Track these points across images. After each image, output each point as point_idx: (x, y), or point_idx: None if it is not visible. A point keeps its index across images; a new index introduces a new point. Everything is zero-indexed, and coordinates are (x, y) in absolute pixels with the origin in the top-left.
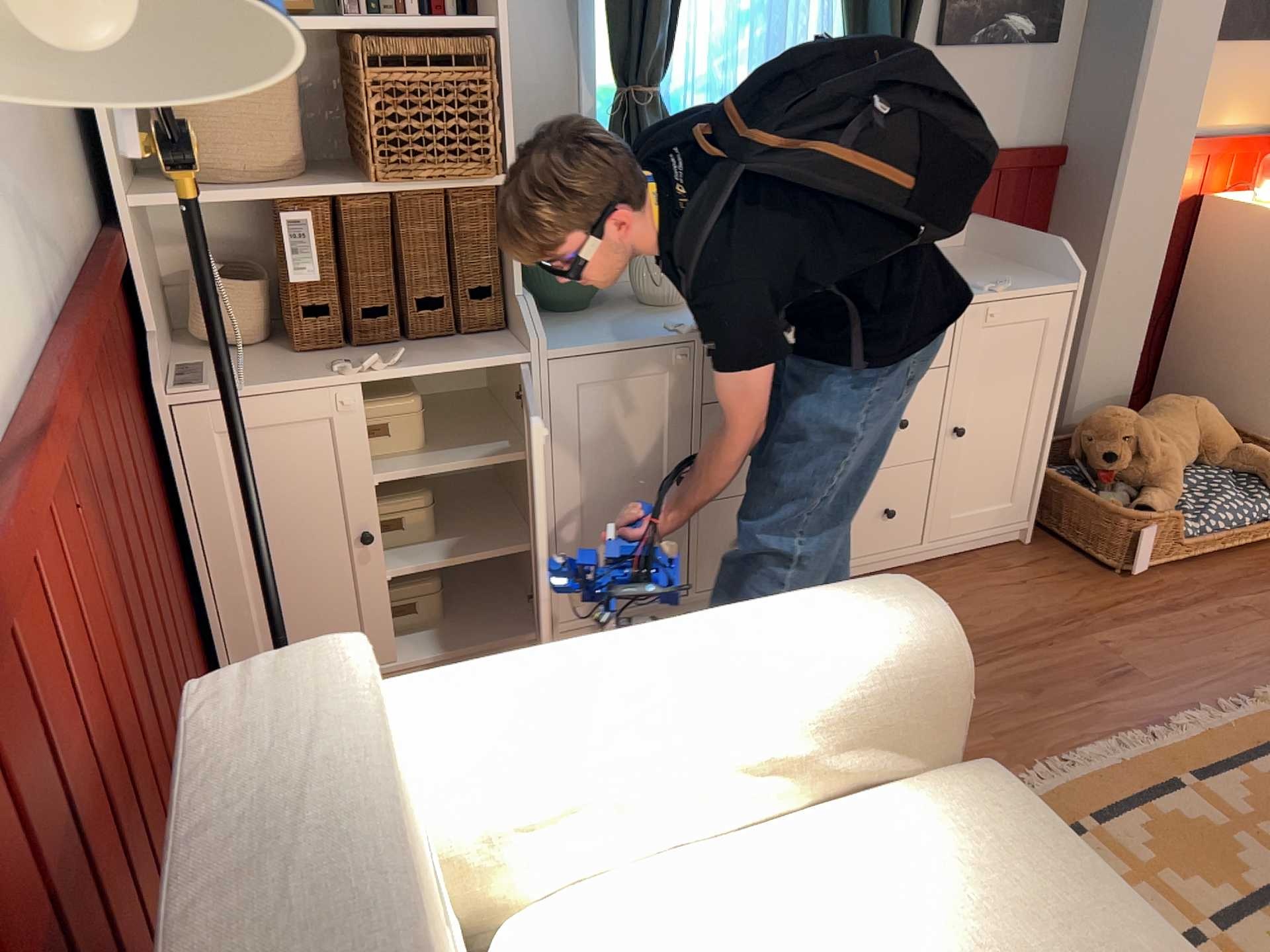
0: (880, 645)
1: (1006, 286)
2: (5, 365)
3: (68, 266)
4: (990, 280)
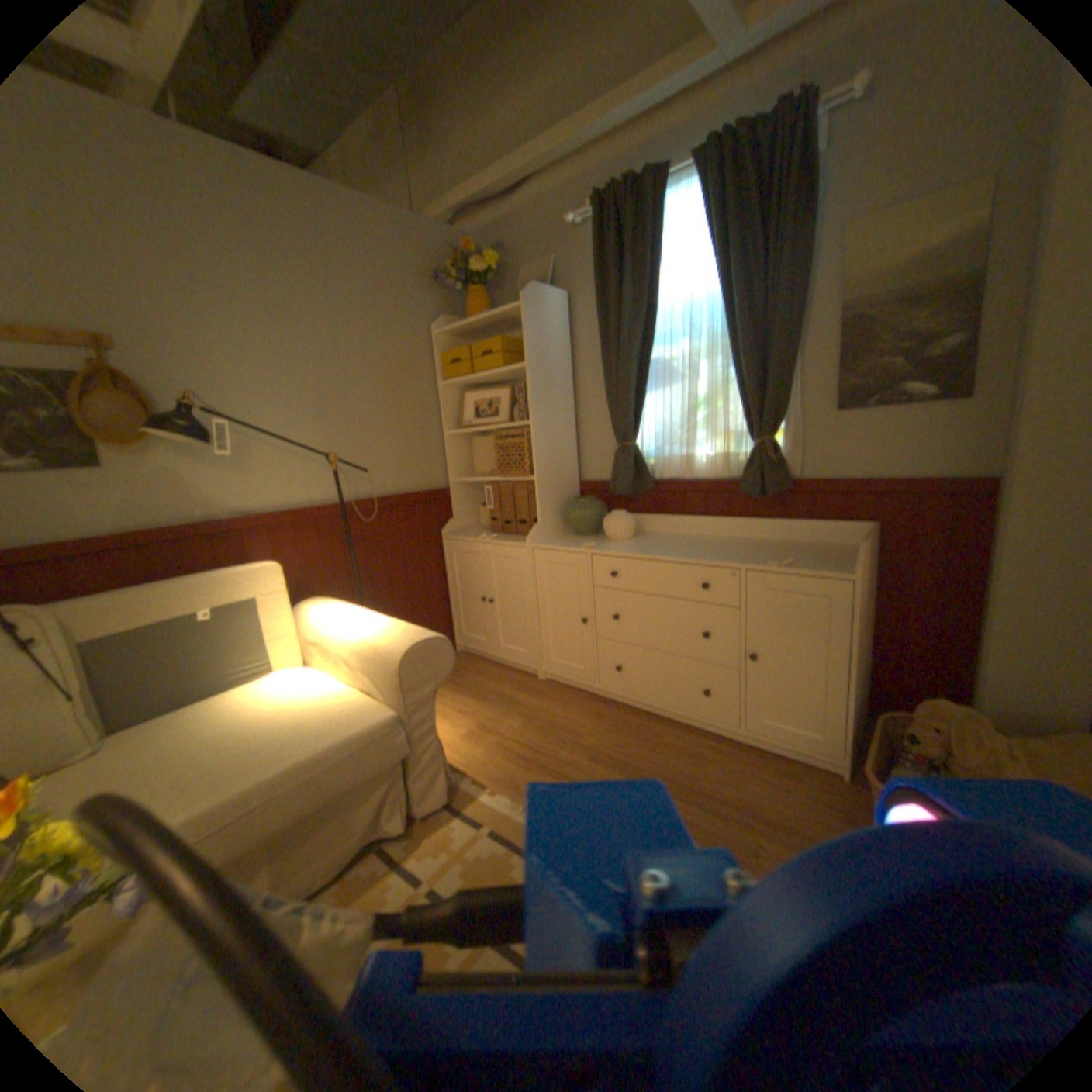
0: (387, 642)
1: (794, 565)
2: (313, 500)
3: (395, 489)
4: (792, 560)
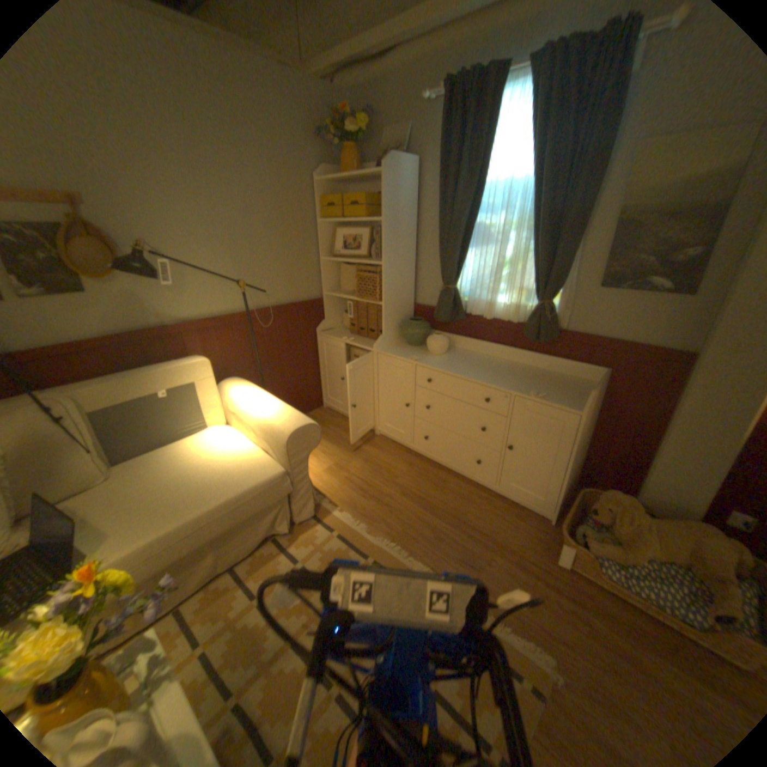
0: (280, 425)
1: (546, 398)
2: (229, 310)
3: (285, 301)
4: (546, 393)
